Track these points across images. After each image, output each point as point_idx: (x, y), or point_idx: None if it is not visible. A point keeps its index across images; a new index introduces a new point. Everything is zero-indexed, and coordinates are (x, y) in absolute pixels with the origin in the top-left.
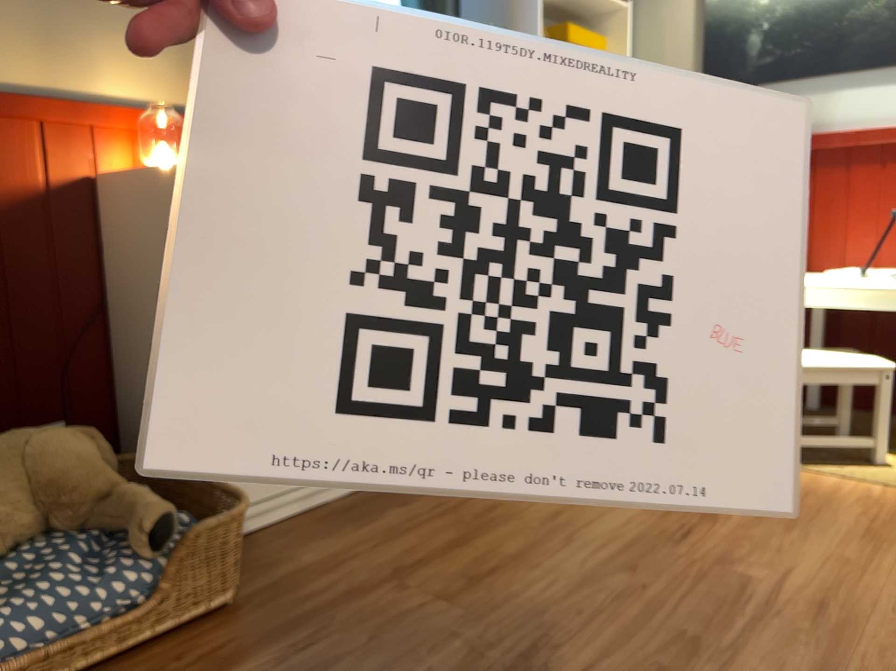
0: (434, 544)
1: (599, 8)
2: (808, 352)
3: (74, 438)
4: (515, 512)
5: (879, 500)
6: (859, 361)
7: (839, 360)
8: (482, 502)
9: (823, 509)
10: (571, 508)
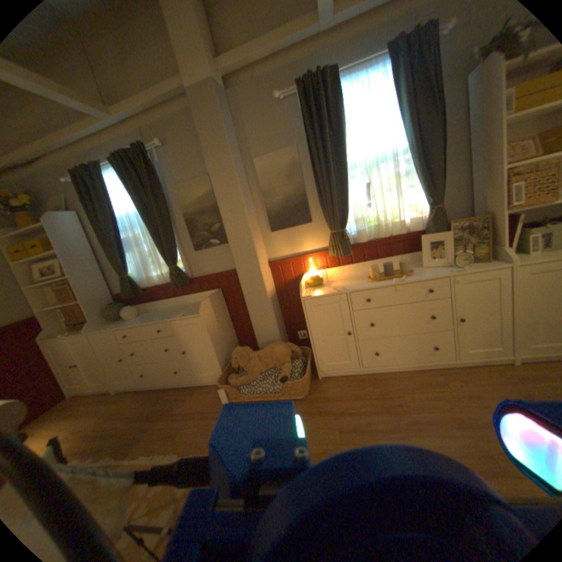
0: (363, 409)
1: None
2: None
3: (282, 347)
4: (405, 412)
5: None
6: None
7: None
8: (400, 400)
9: None
10: (428, 424)
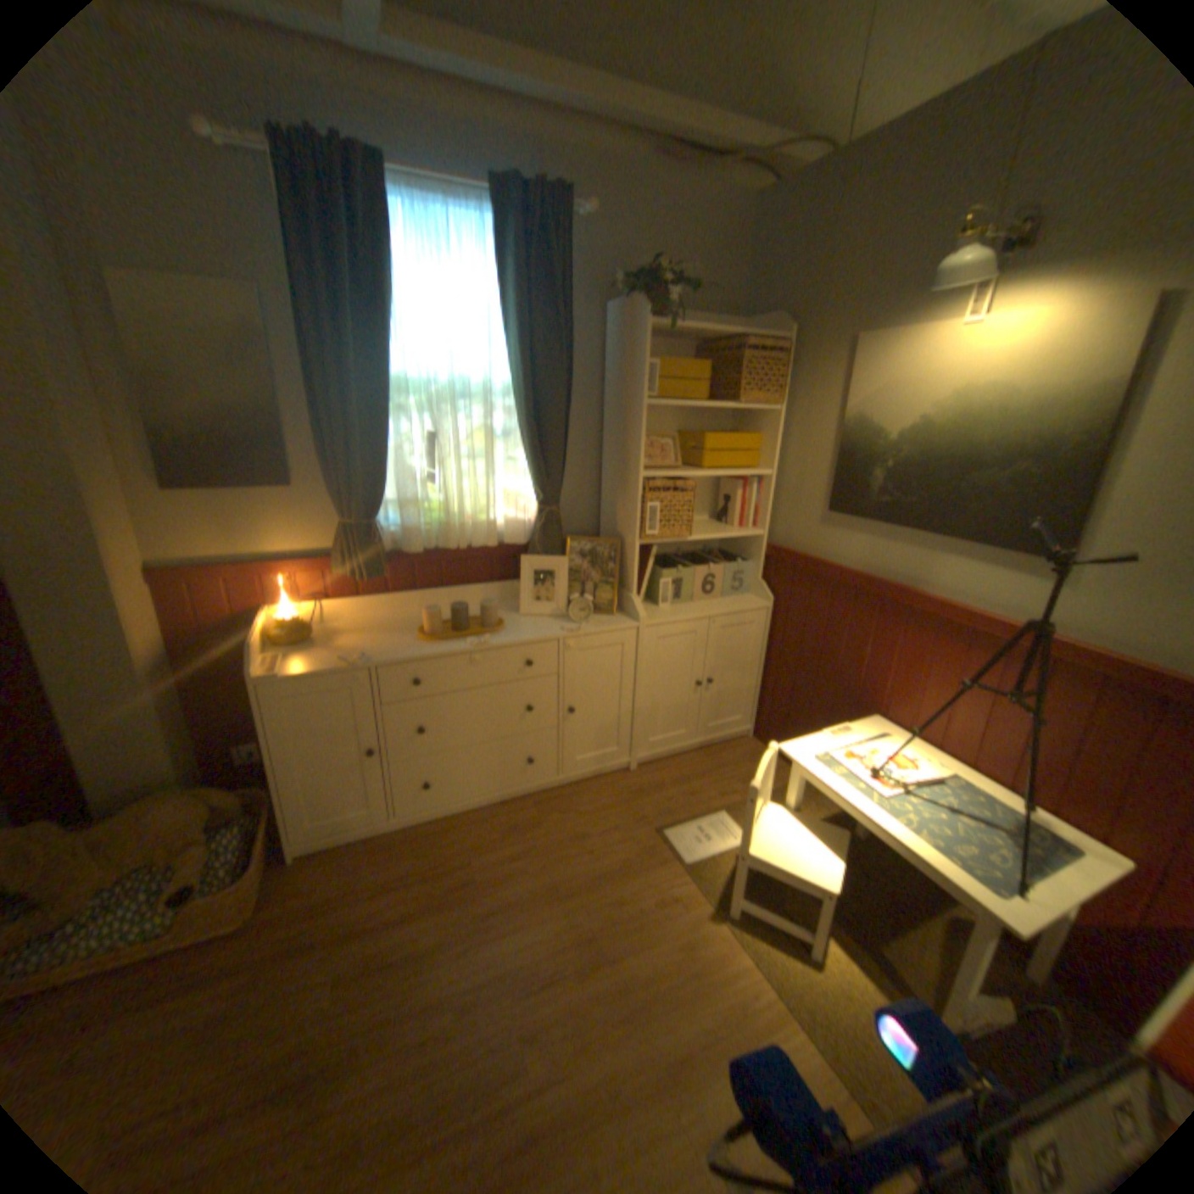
0: (390, 917)
1: (752, 409)
2: (799, 827)
3: (181, 811)
4: (470, 900)
5: (749, 1019)
6: (814, 872)
7: (801, 860)
8: (463, 877)
9: (683, 1010)
10: (508, 913)
